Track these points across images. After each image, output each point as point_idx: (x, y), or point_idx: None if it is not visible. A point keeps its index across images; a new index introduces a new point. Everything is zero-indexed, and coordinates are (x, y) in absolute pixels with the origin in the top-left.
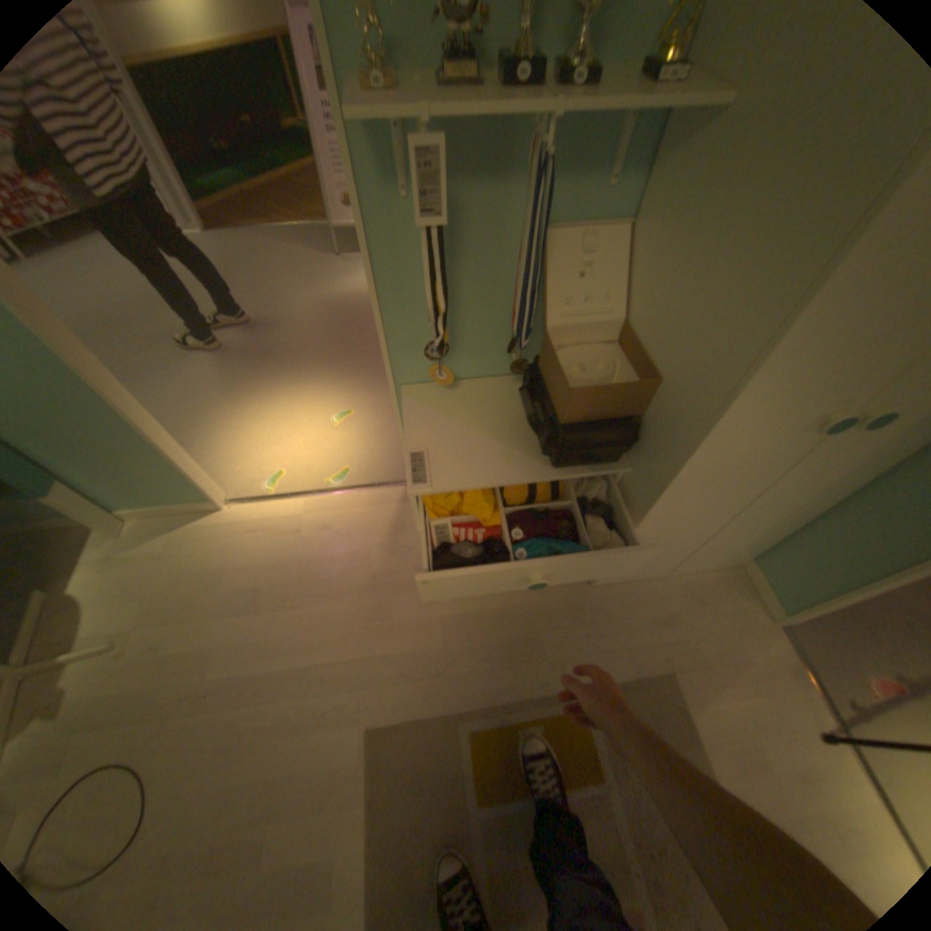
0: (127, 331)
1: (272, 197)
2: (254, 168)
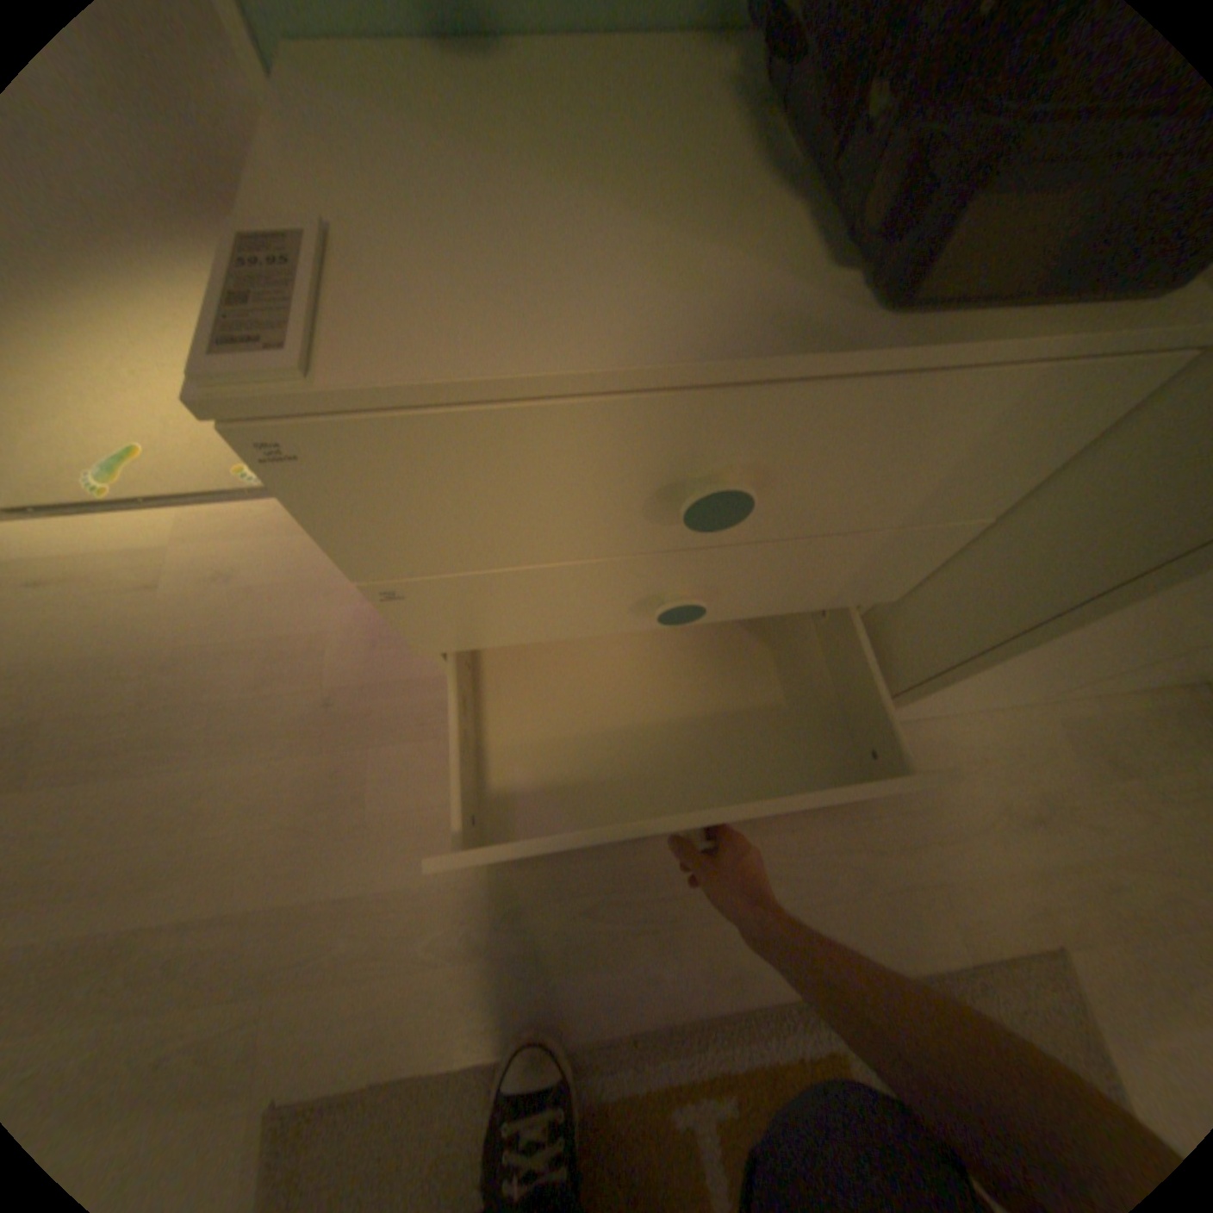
0: None
1: None
2: None
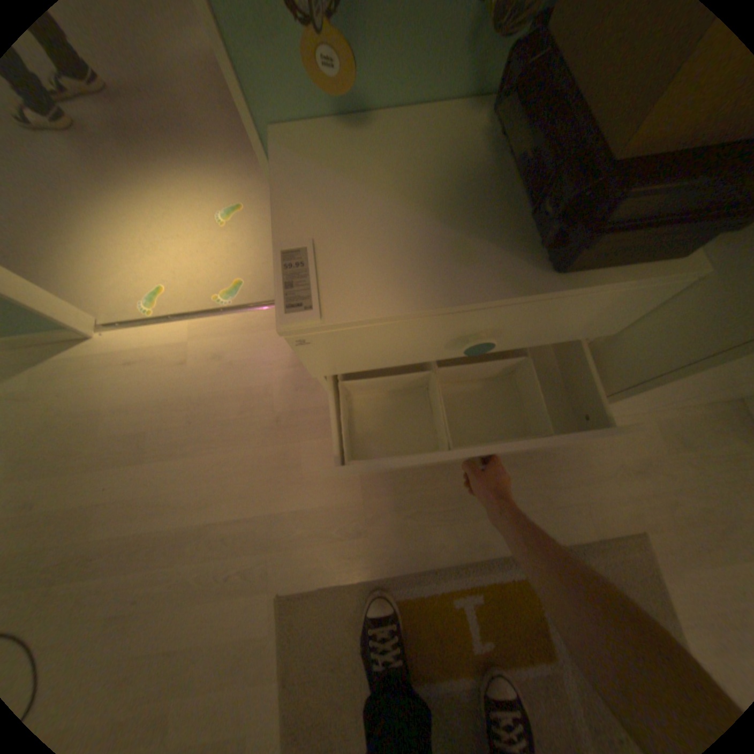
0: None
1: None
2: None
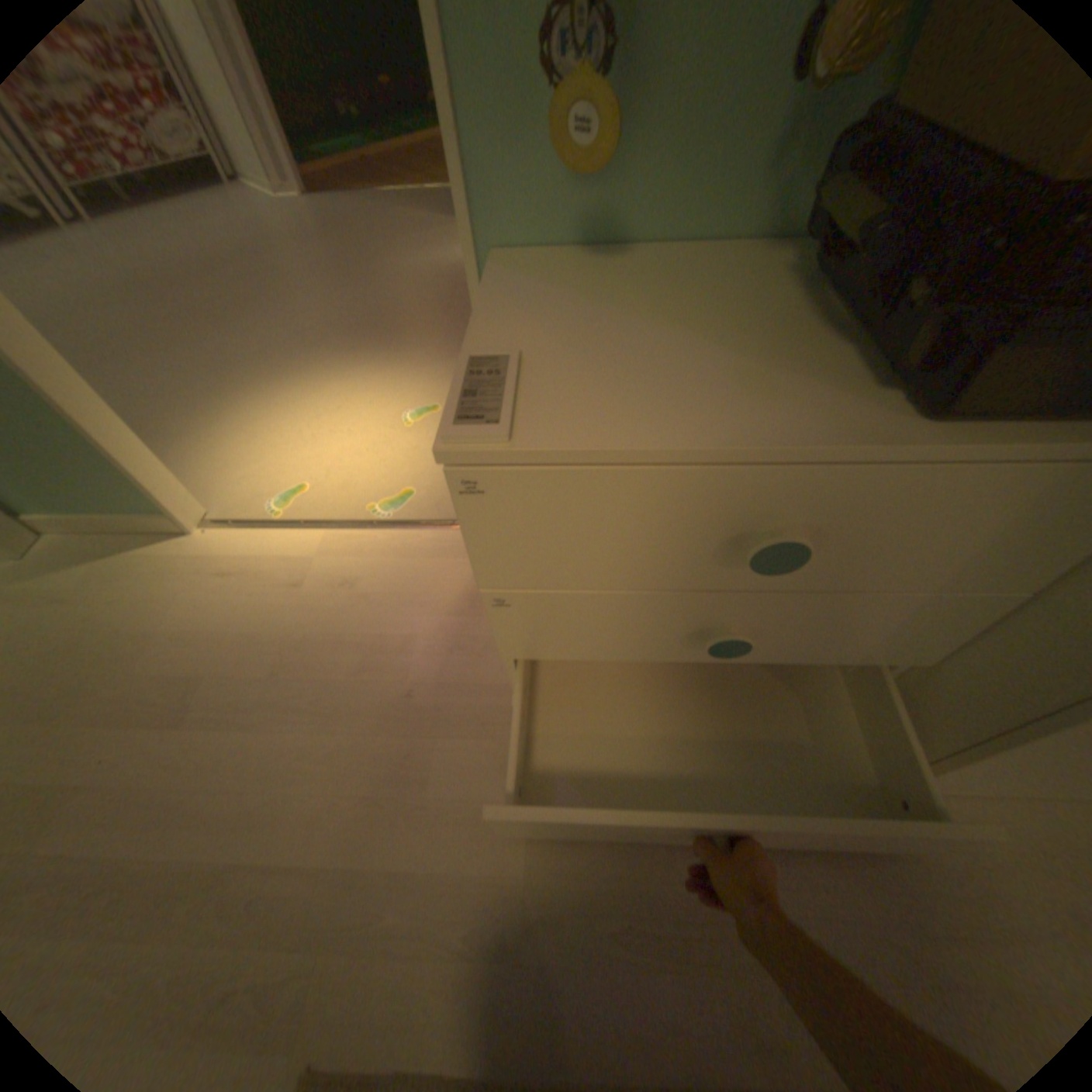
0: (166, 293)
1: (397, 162)
2: (384, 133)
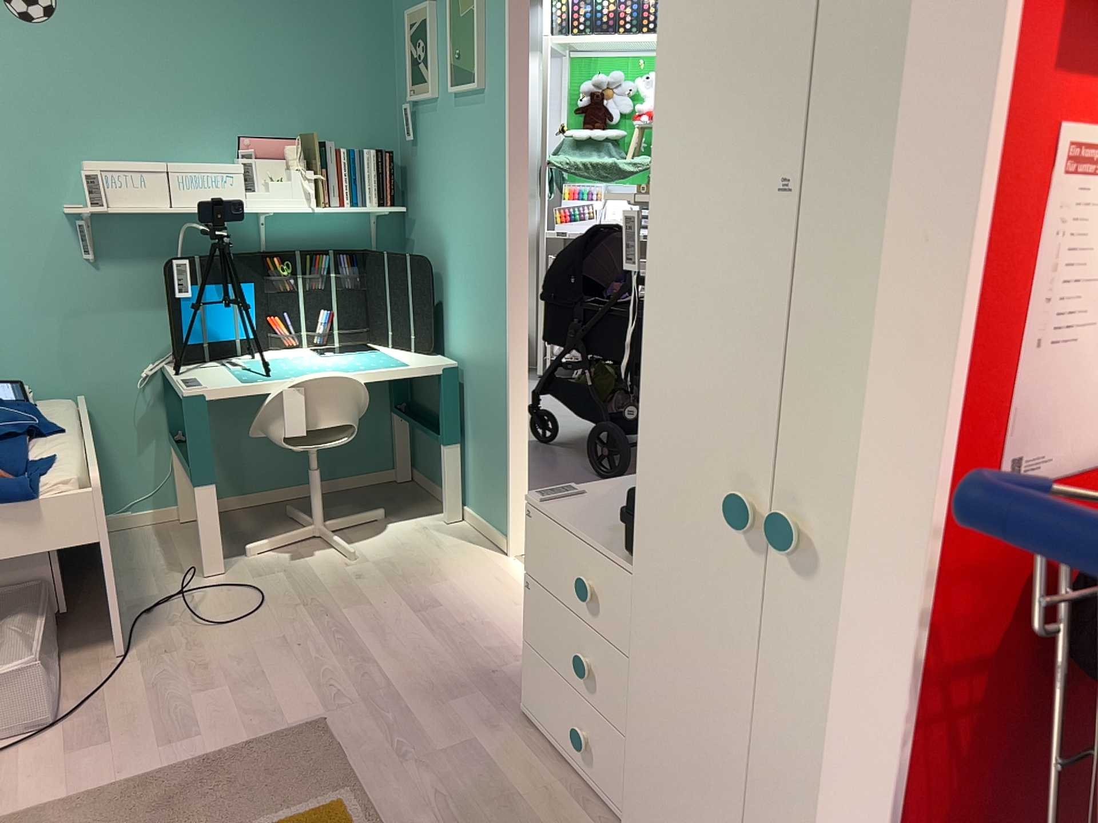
0: None
1: None
2: None
